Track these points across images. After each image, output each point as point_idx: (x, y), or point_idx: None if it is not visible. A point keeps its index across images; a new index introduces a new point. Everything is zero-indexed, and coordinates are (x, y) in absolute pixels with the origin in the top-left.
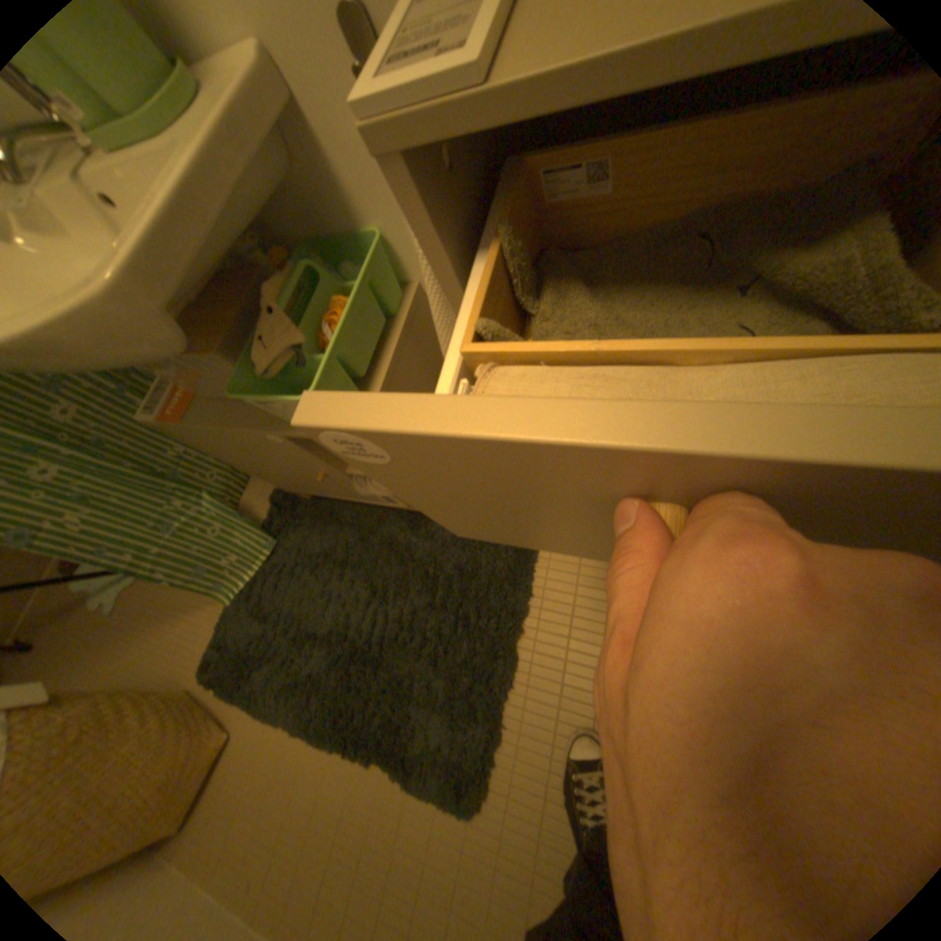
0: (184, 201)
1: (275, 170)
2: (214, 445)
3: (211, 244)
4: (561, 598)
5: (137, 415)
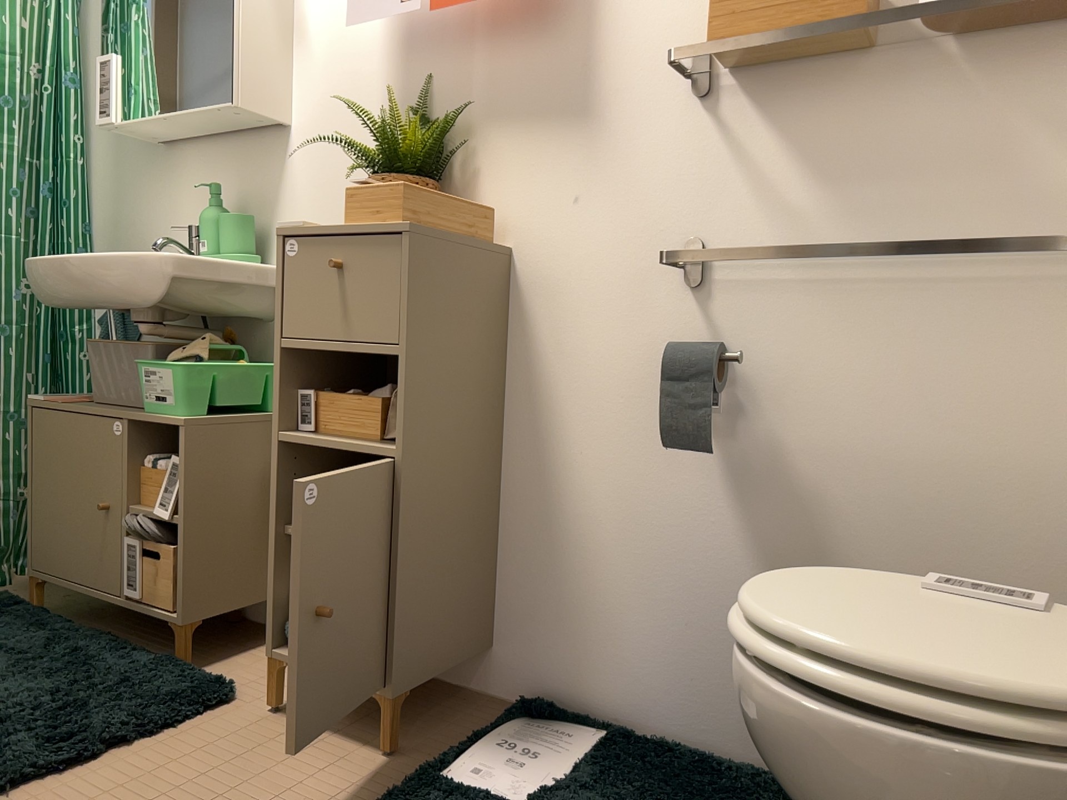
0: (215, 264)
1: (262, 307)
2: (49, 448)
3: (207, 294)
4: (203, 736)
5: (32, 394)
